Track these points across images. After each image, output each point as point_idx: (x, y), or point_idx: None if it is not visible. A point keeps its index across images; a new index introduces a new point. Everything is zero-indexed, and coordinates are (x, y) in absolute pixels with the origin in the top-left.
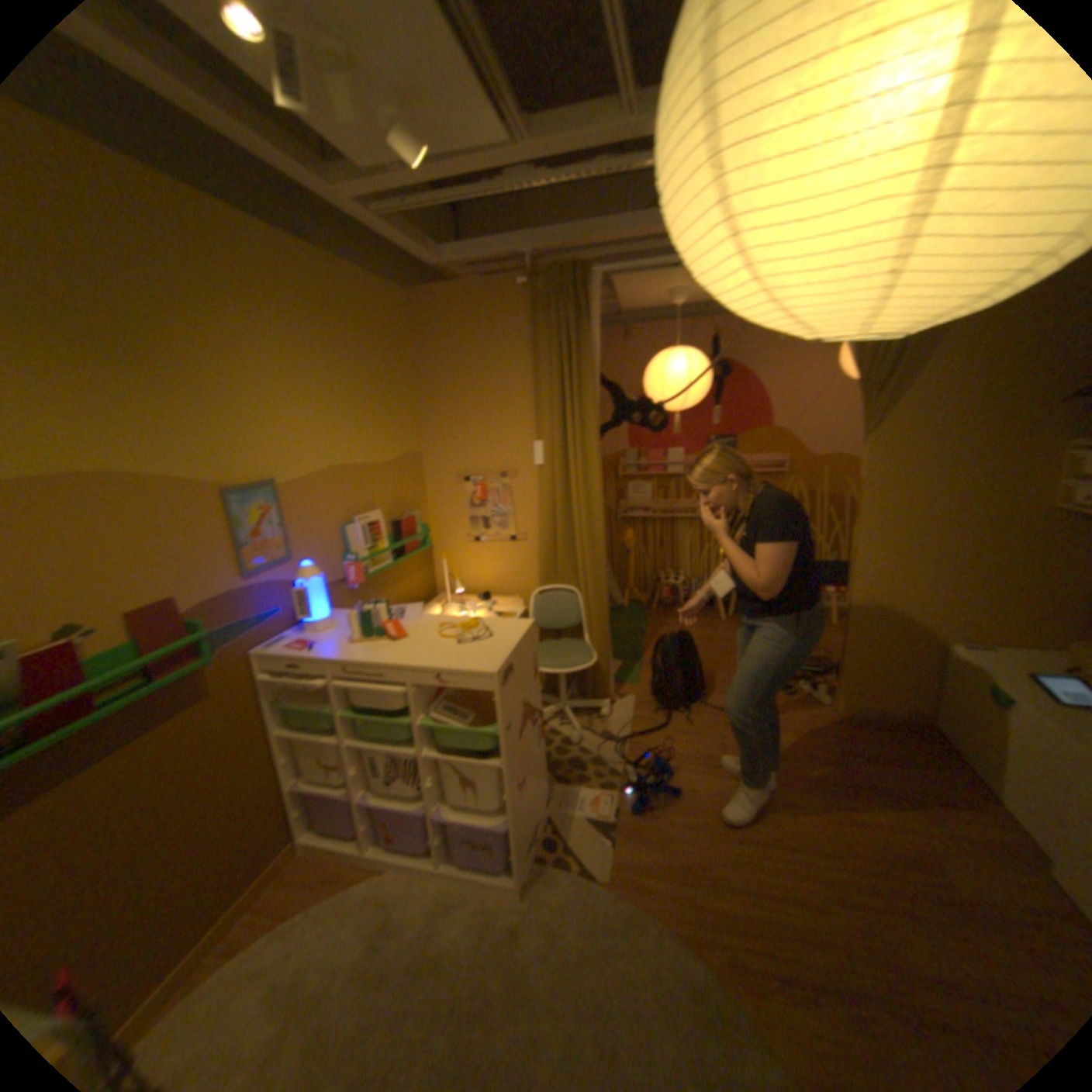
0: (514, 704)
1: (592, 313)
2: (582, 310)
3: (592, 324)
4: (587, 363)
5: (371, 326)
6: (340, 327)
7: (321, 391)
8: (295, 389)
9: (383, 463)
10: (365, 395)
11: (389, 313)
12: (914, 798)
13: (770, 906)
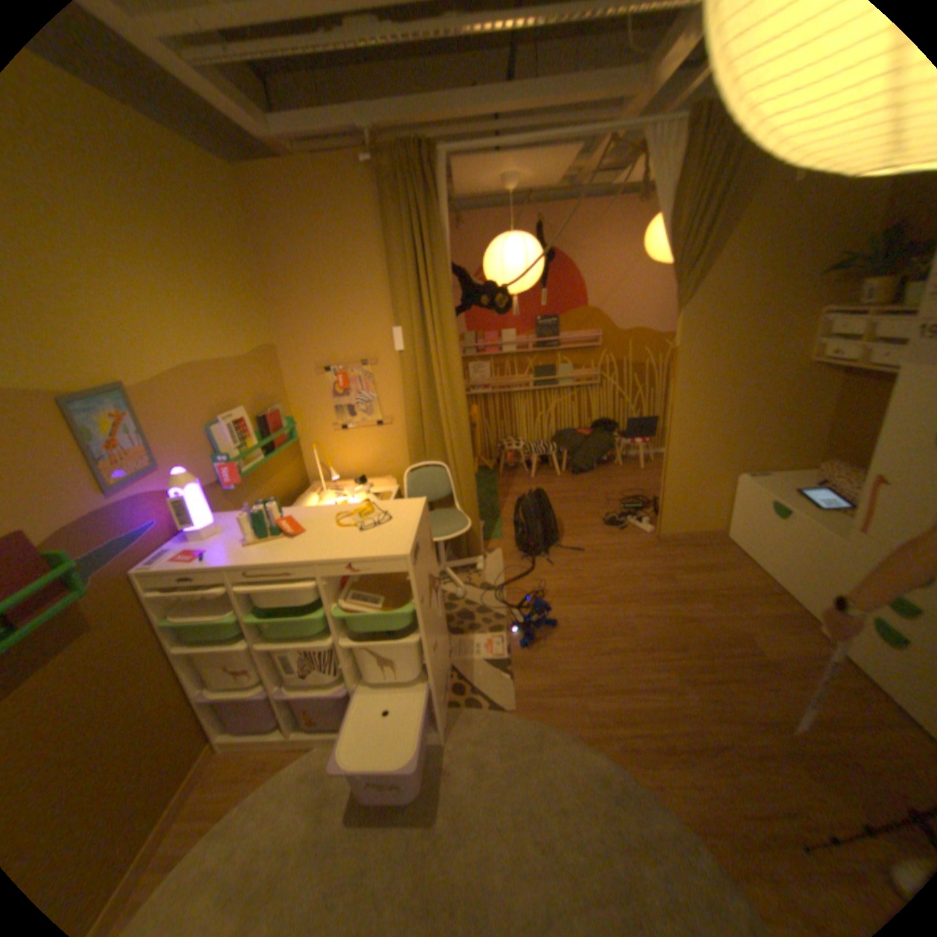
0: (424, 578)
1: (441, 194)
2: (432, 190)
3: (442, 205)
4: (441, 246)
5: (204, 204)
6: (170, 204)
7: (160, 278)
8: (130, 276)
9: (240, 356)
10: (209, 283)
11: (221, 191)
12: (724, 593)
13: (643, 697)
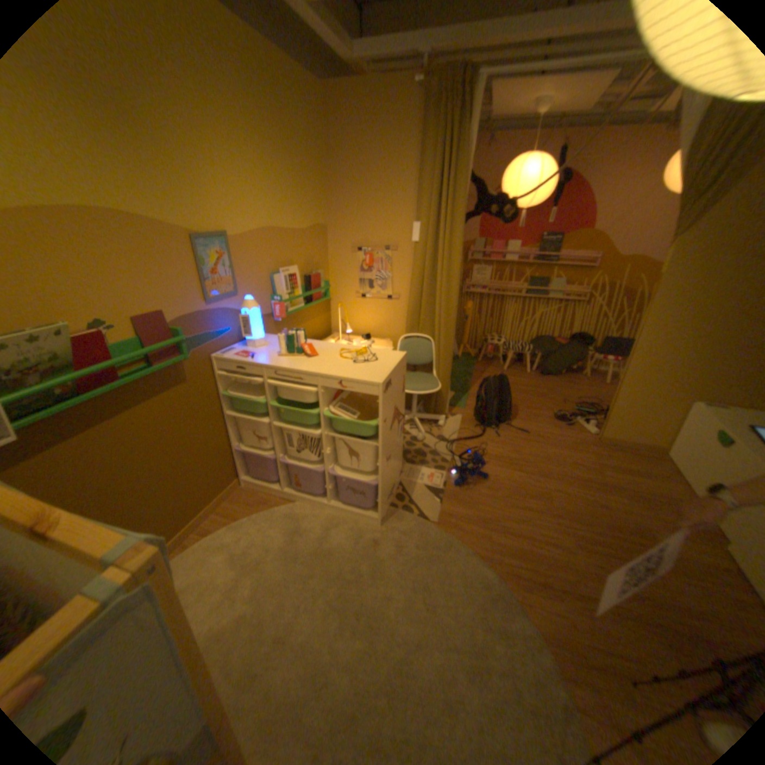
0: (389, 406)
1: (474, 113)
2: (467, 109)
3: (473, 123)
4: (464, 158)
5: (296, 112)
6: (274, 110)
7: (259, 164)
8: (241, 160)
9: (301, 229)
10: (290, 172)
11: (310, 102)
12: (644, 495)
13: (539, 545)
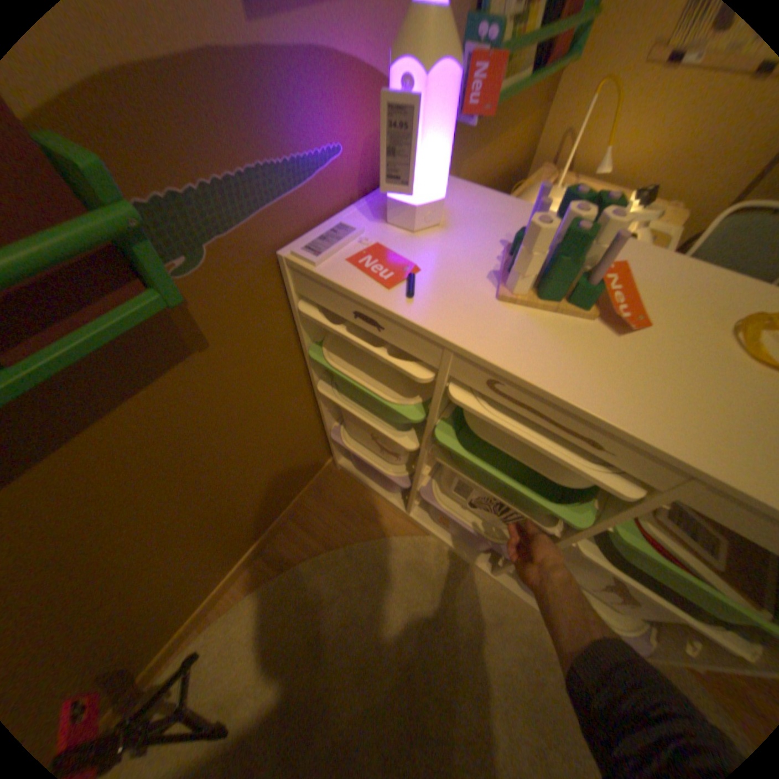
0: None
1: None
2: None
3: None
4: None
5: None
6: None
7: None
8: None
9: None
10: None
11: None
12: None
13: None
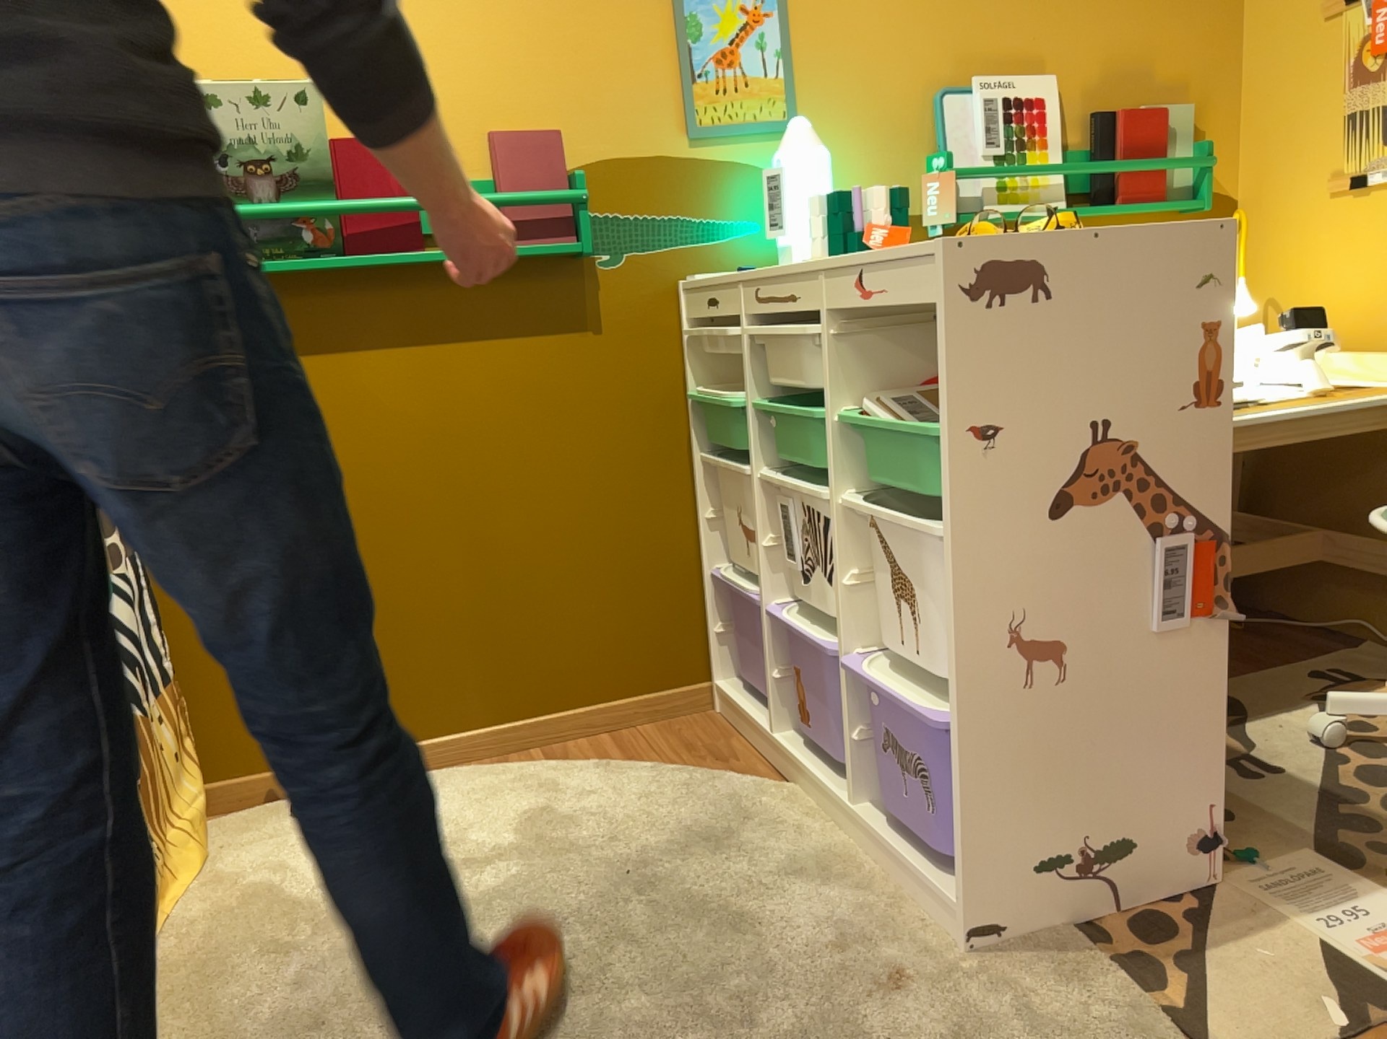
0: (1041, 393)
1: None
2: None
3: None
4: None
5: None
6: None
7: None
8: None
9: None
10: None
11: None
12: None
13: None
